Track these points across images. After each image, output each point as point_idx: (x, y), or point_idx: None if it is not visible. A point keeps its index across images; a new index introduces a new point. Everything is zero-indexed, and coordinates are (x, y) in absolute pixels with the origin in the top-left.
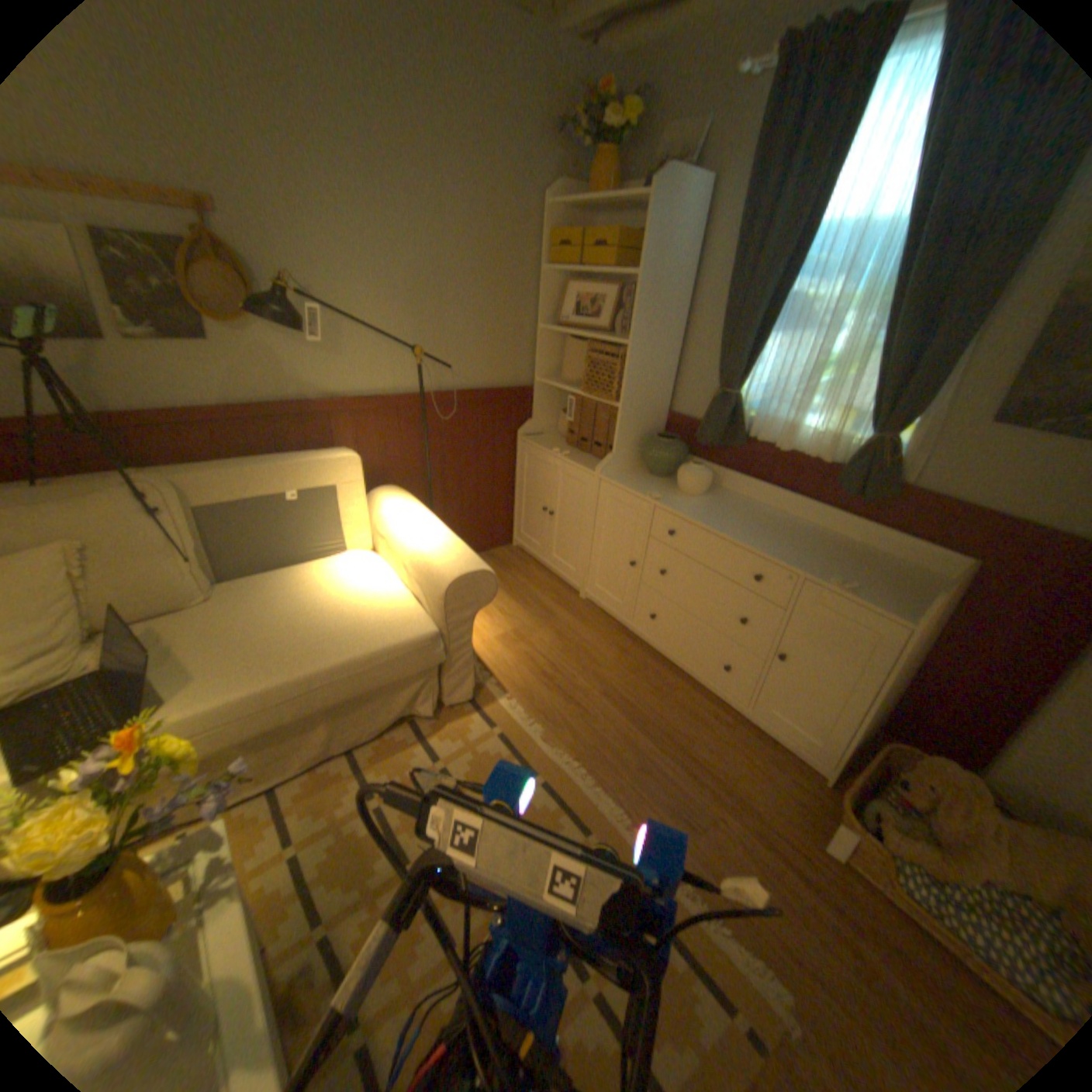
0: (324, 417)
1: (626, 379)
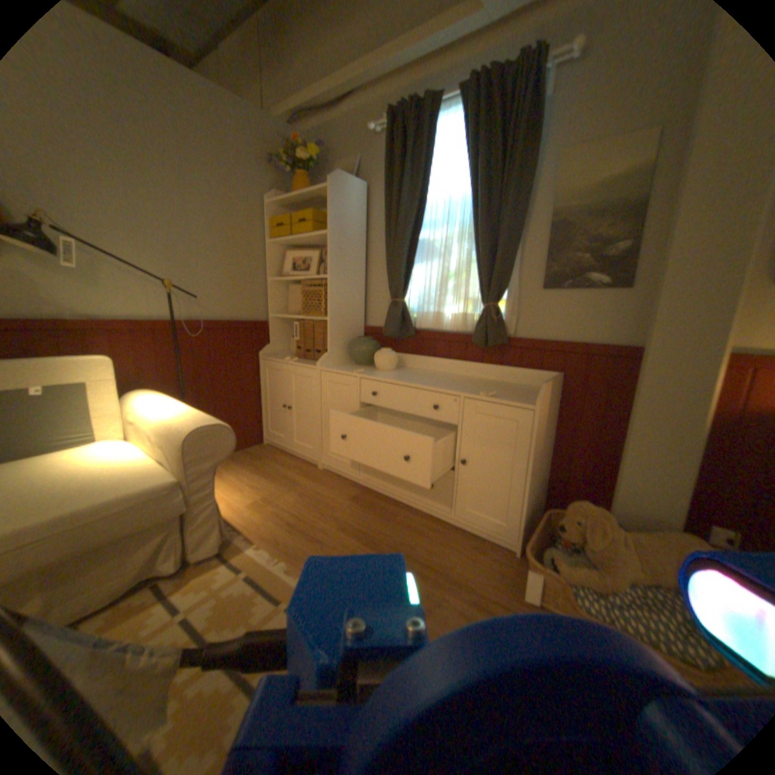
0: (80, 334)
1: (329, 299)
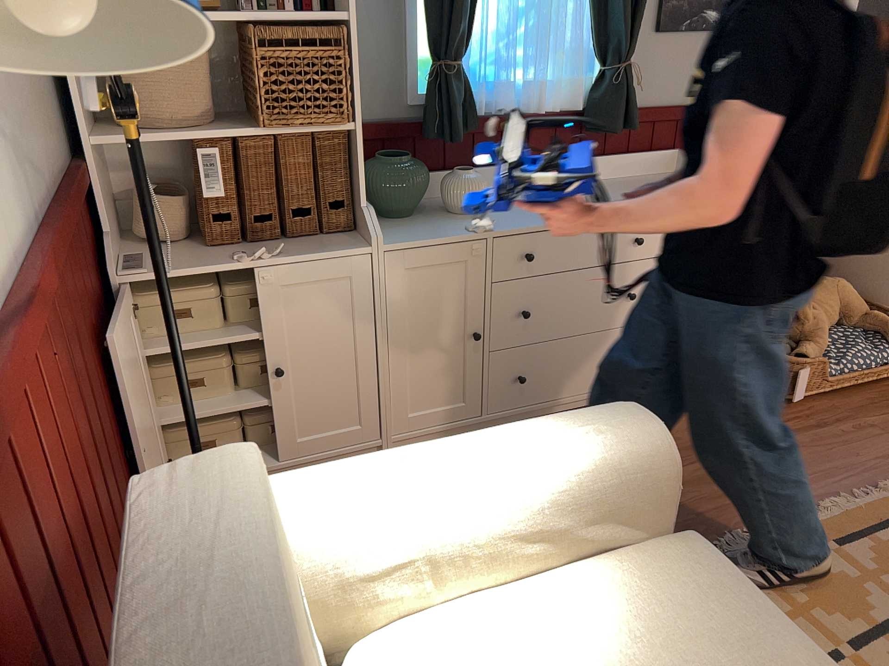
0: None
1: (354, 79)
